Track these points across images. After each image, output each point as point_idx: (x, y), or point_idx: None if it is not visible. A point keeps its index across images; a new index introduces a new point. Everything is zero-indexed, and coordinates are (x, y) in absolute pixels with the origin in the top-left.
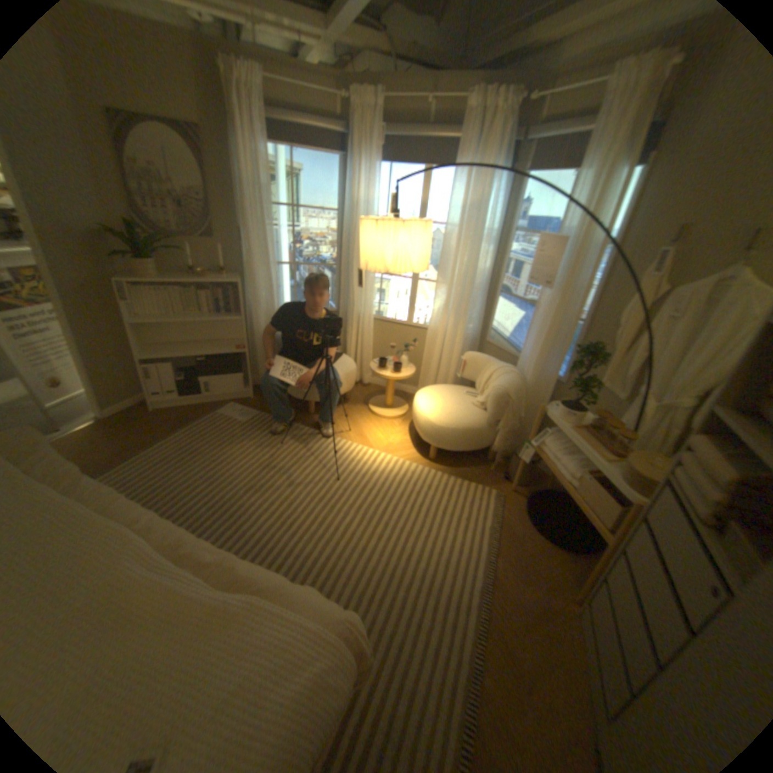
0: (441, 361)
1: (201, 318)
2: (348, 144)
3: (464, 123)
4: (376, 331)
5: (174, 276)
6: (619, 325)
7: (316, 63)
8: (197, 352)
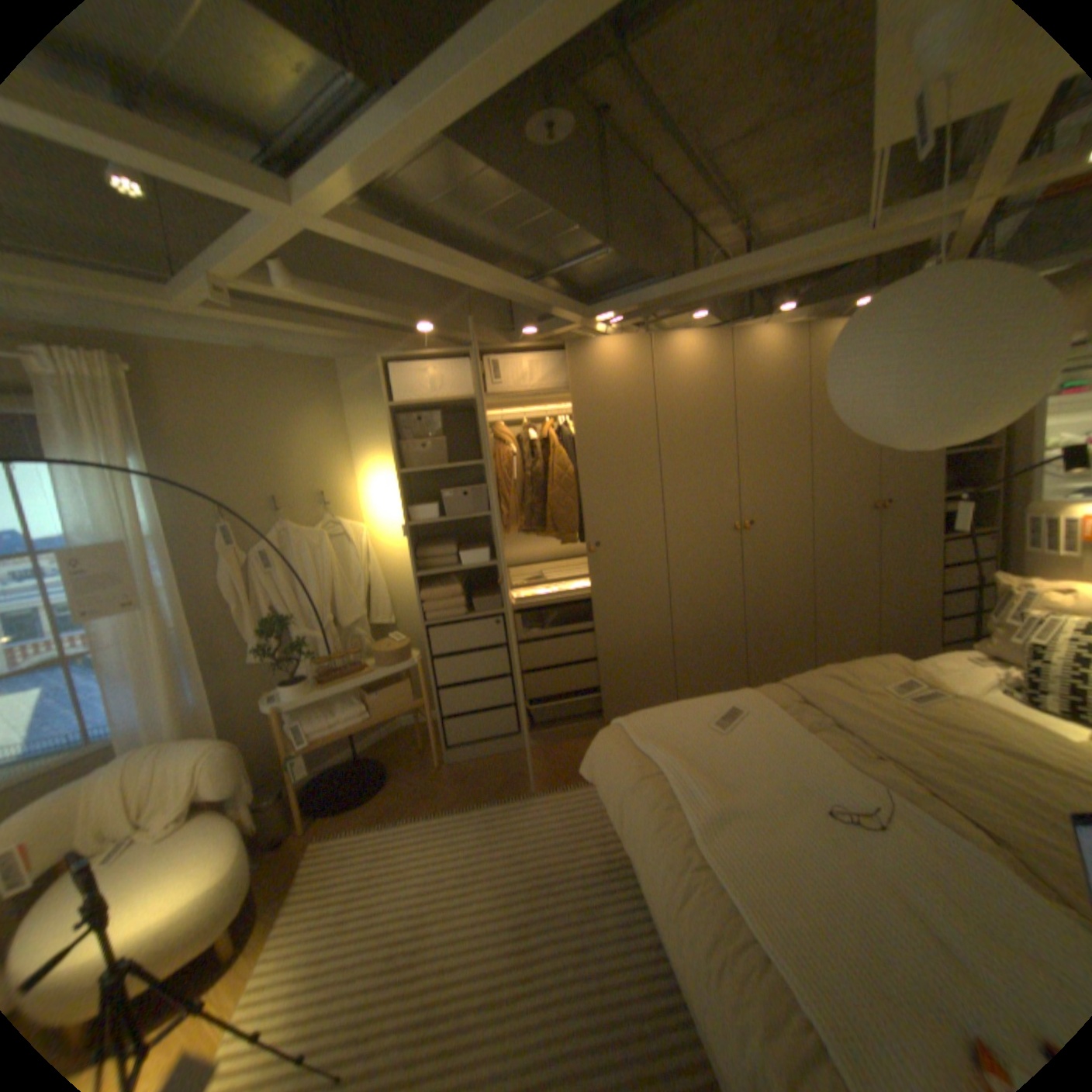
0: None
1: None
2: None
3: None
4: None
5: None
6: (219, 609)
7: None
8: None
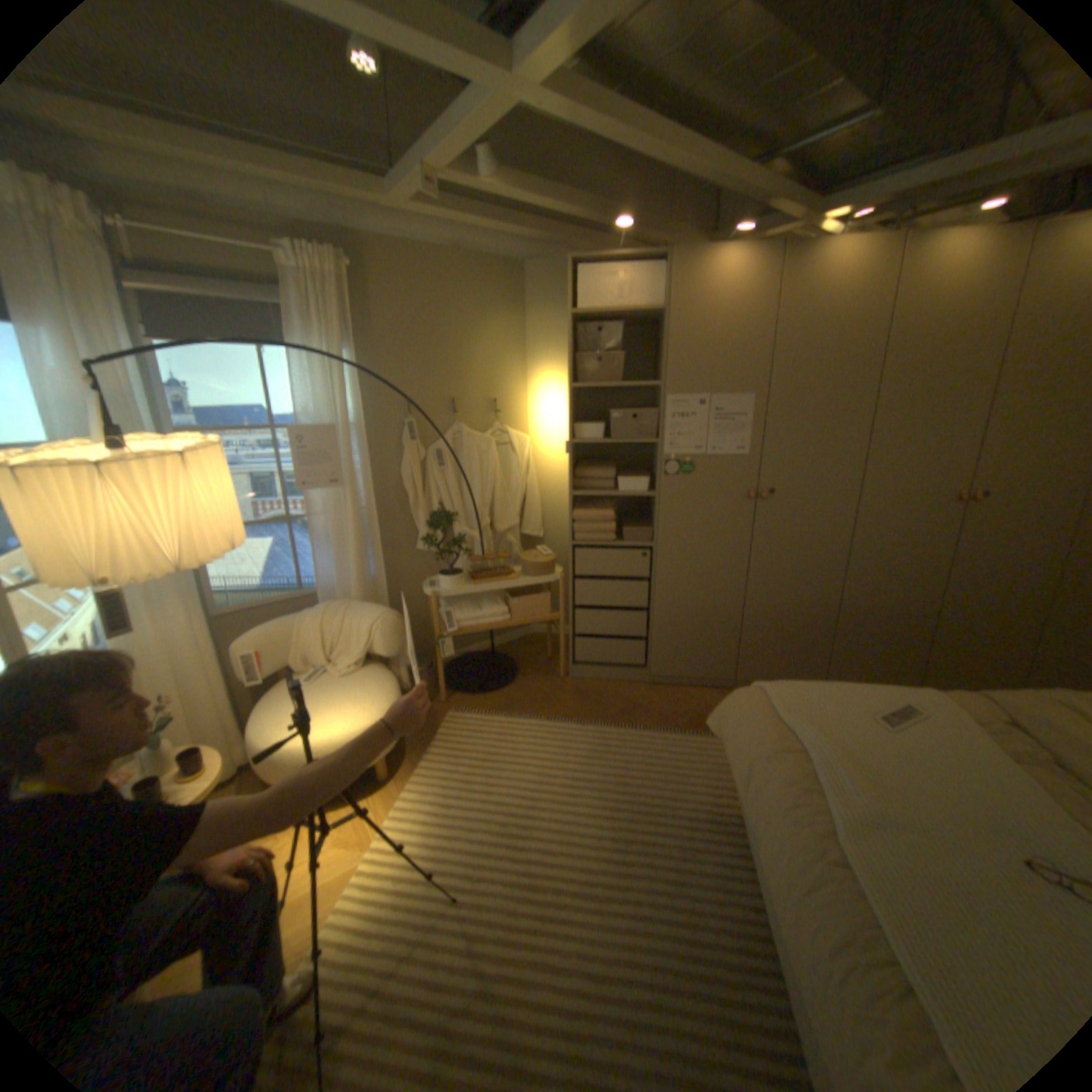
0: (179, 702)
1: None
2: None
3: None
4: None
5: None
6: (399, 496)
7: None
8: None
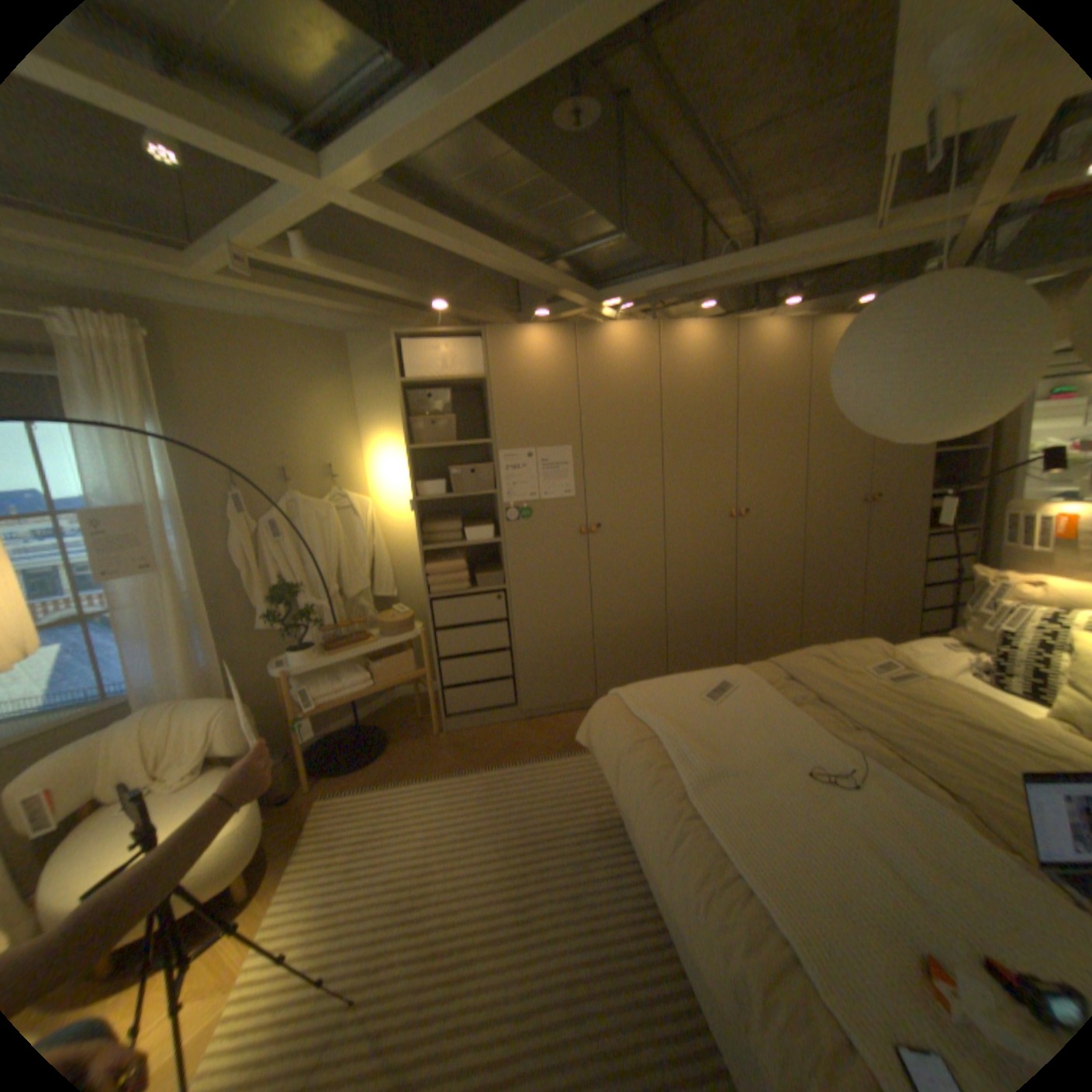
0: None
1: None
2: None
3: None
4: None
5: None
6: (229, 574)
7: None
8: None
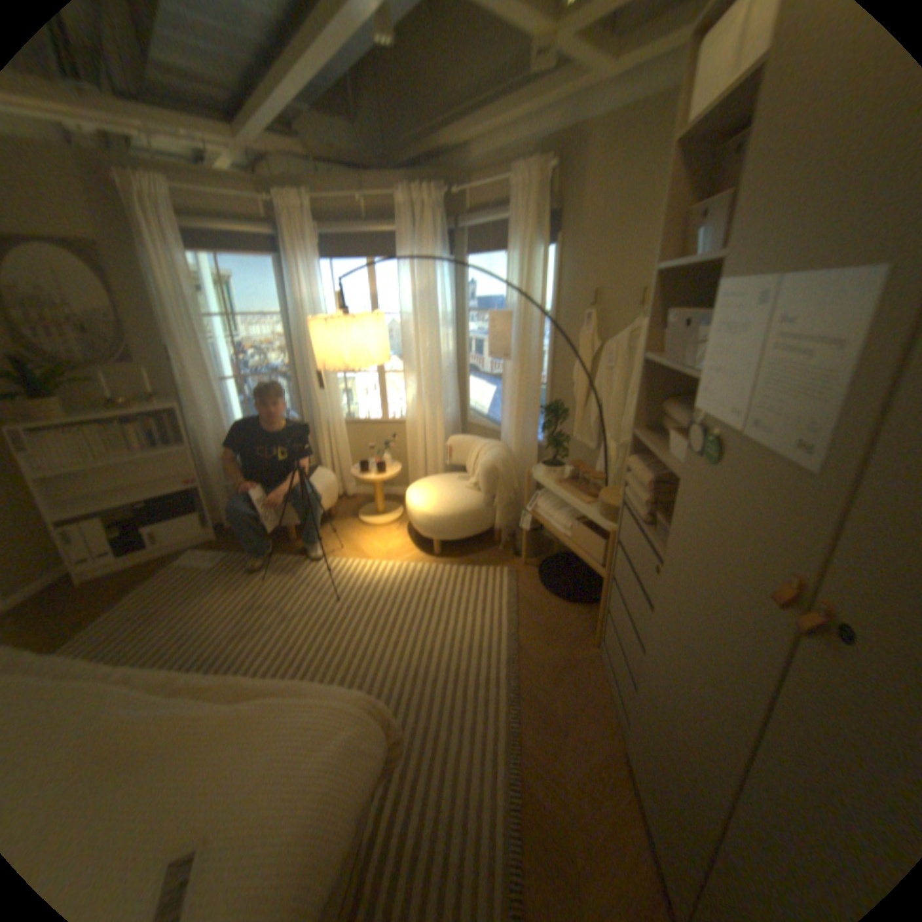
0: (427, 453)
1: (132, 458)
2: (280, 247)
3: (395, 219)
4: (351, 436)
5: (89, 414)
6: (573, 384)
7: (227, 170)
8: (133, 500)
